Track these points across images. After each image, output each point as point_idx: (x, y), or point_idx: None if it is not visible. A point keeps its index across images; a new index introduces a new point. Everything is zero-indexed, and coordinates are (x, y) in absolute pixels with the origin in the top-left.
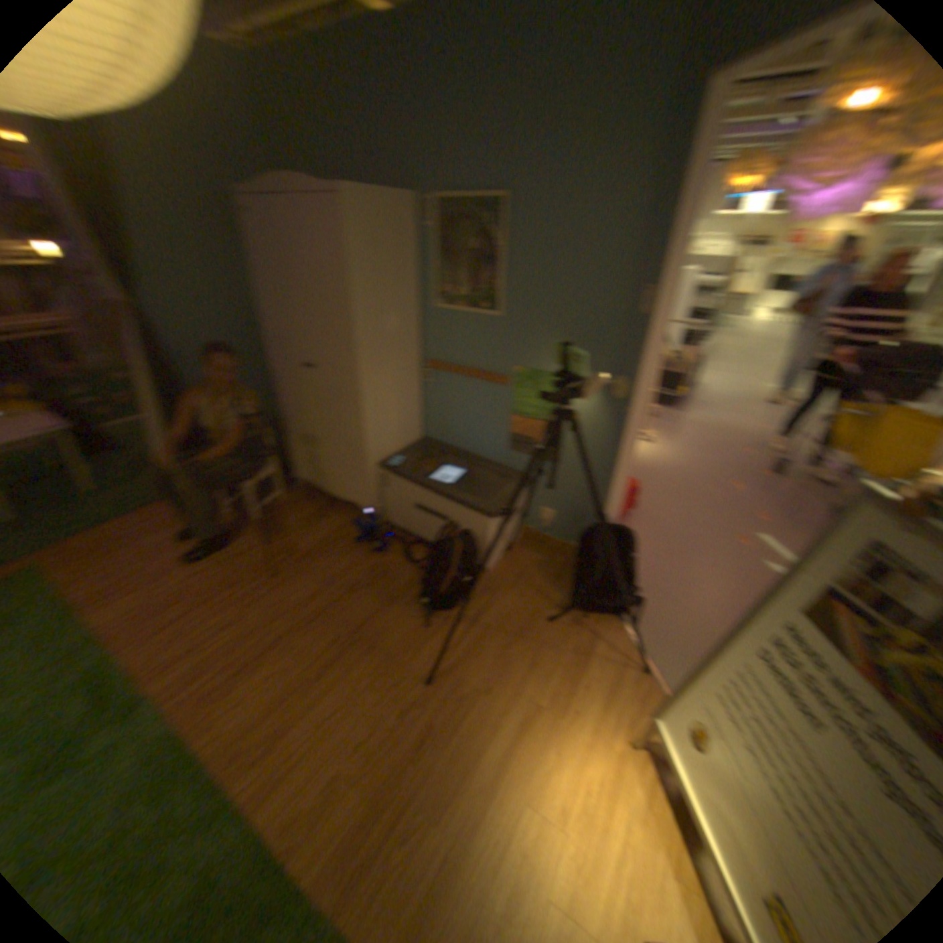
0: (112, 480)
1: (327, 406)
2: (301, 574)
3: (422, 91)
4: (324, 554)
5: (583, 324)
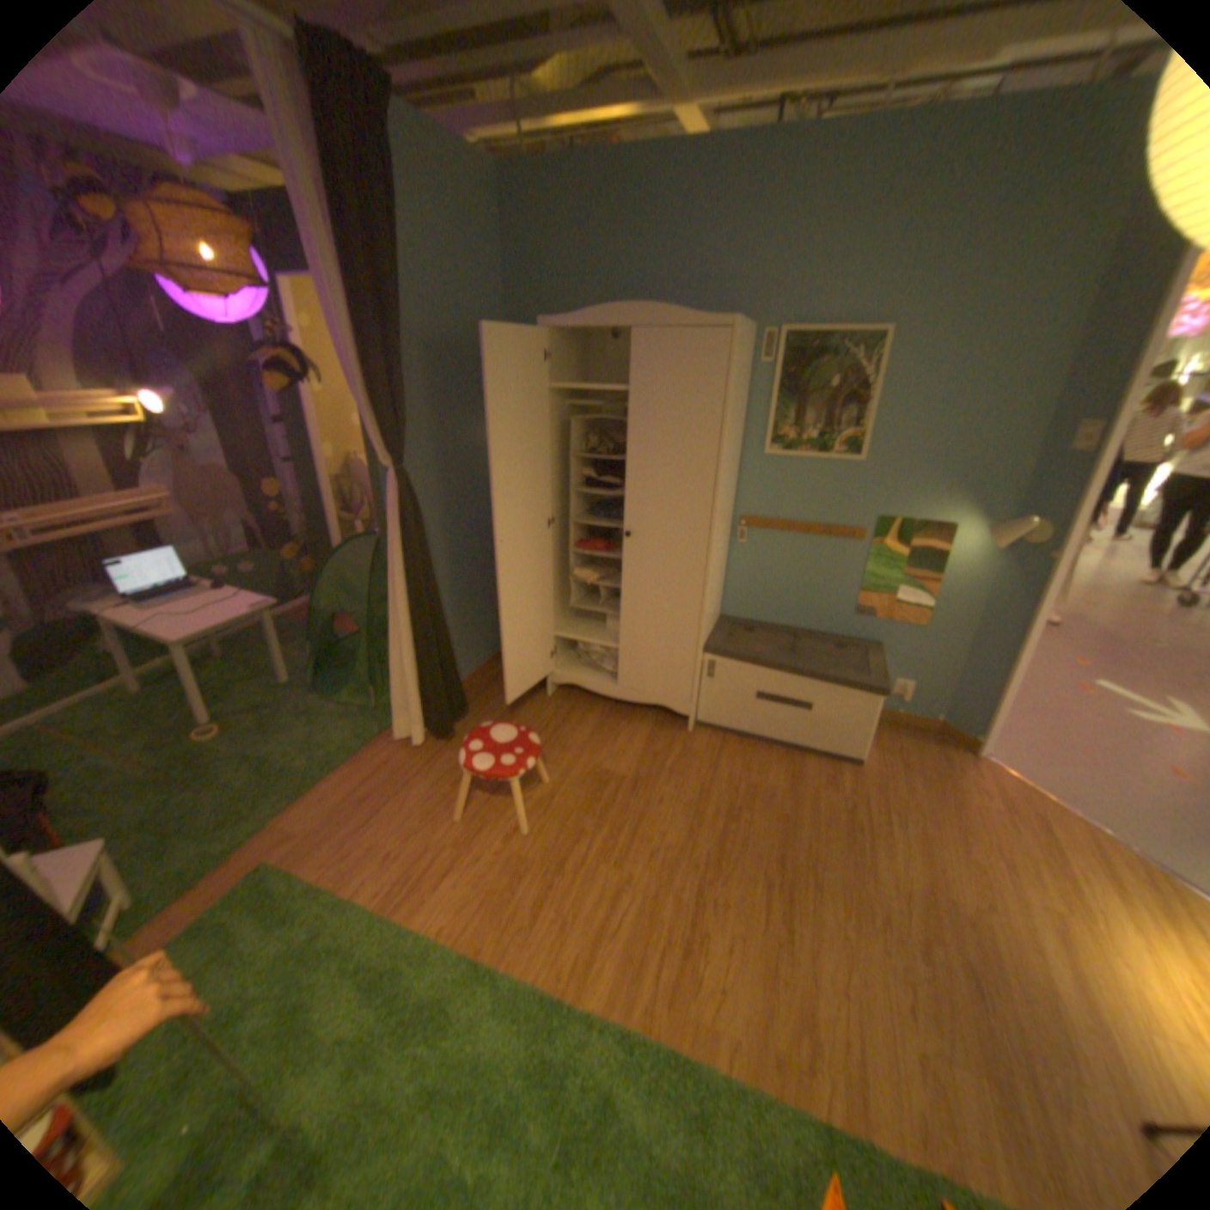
0: (290, 714)
1: (630, 580)
2: (656, 802)
3: (789, 214)
4: (662, 772)
5: (985, 463)
